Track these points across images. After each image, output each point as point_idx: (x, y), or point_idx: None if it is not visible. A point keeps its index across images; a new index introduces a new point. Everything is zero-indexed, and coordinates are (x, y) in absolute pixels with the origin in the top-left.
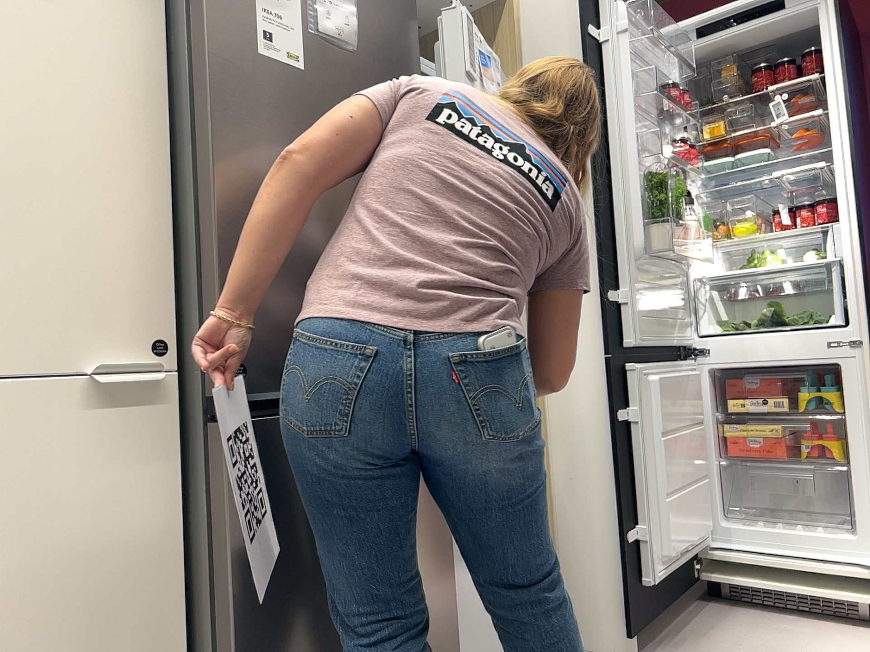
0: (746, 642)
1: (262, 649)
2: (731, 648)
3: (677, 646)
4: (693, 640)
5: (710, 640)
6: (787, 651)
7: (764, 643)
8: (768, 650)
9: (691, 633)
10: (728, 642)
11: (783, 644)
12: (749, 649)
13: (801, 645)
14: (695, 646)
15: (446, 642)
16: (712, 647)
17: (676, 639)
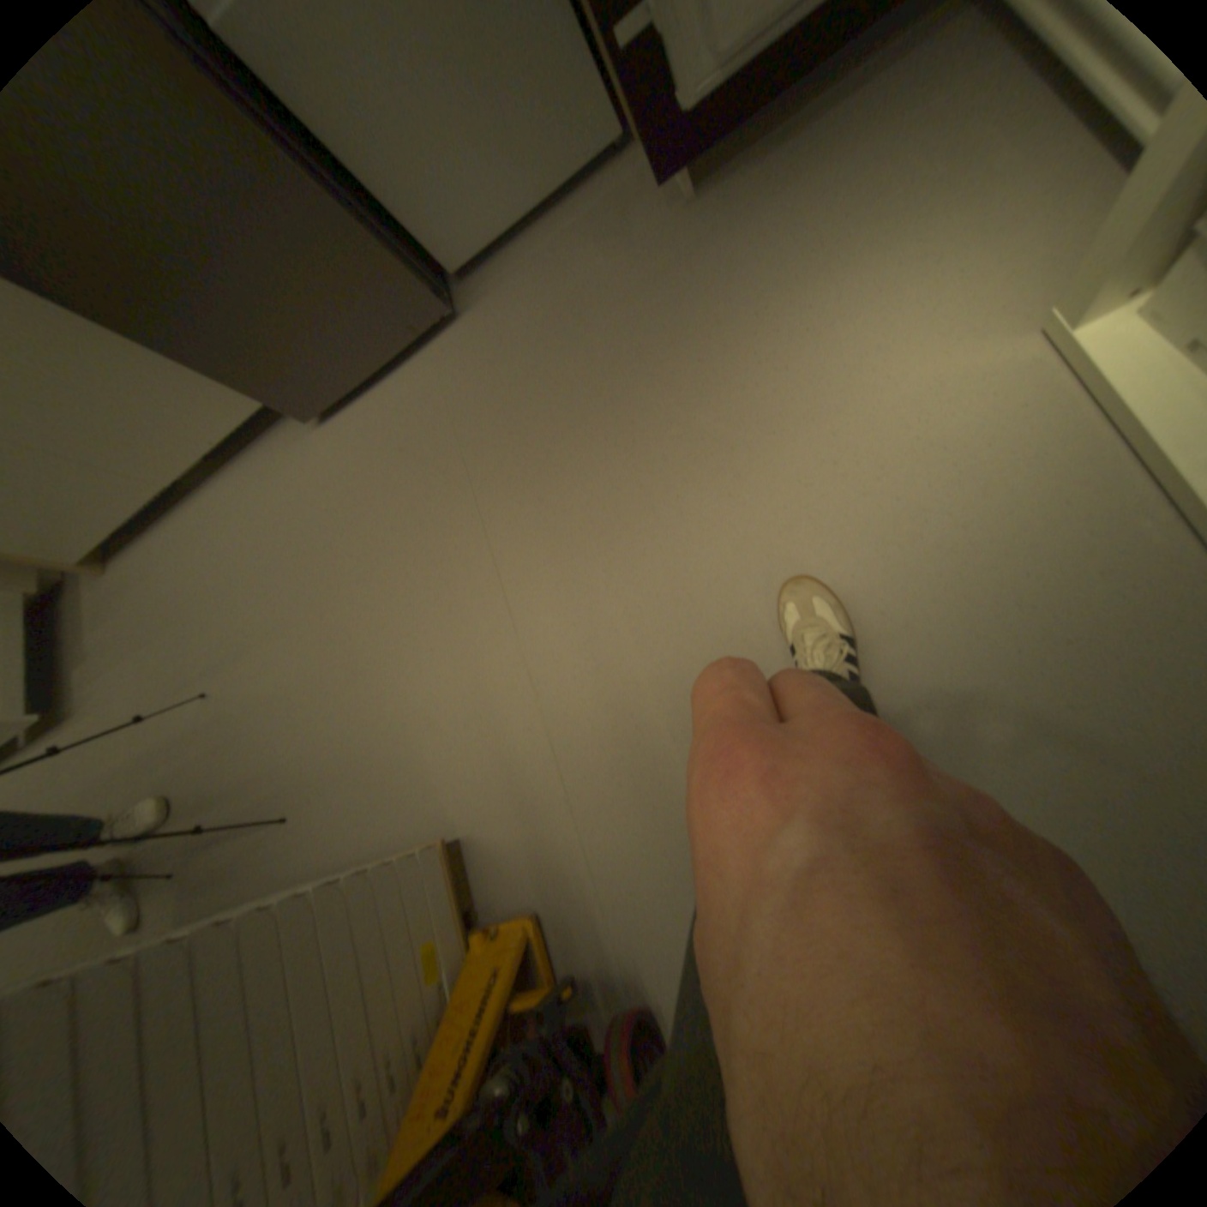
0: (861, 173)
1: (172, 341)
2: (822, 187)
3: (764, 164)
4: (800, 149)
5: (819, 157)
6: (886, 214)
7: (883, 181)
8: (864, 204)
9: (817, 127)
10: (840, 164)
11: (906, 190)
12: (842, 196)
13: (930, 199)
14: (783, 171)
15: (377, 253)
16: (802, 179)
17: (781, 142)
